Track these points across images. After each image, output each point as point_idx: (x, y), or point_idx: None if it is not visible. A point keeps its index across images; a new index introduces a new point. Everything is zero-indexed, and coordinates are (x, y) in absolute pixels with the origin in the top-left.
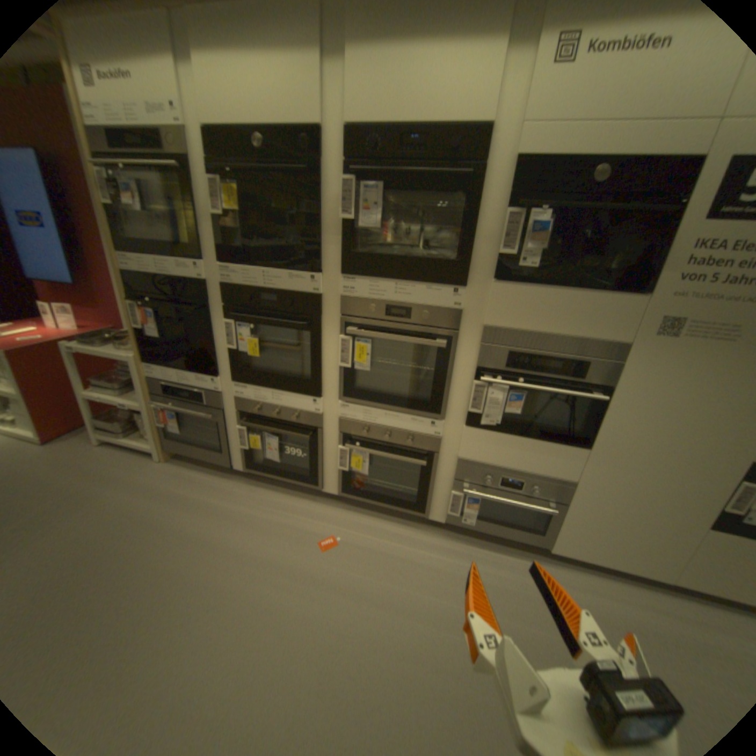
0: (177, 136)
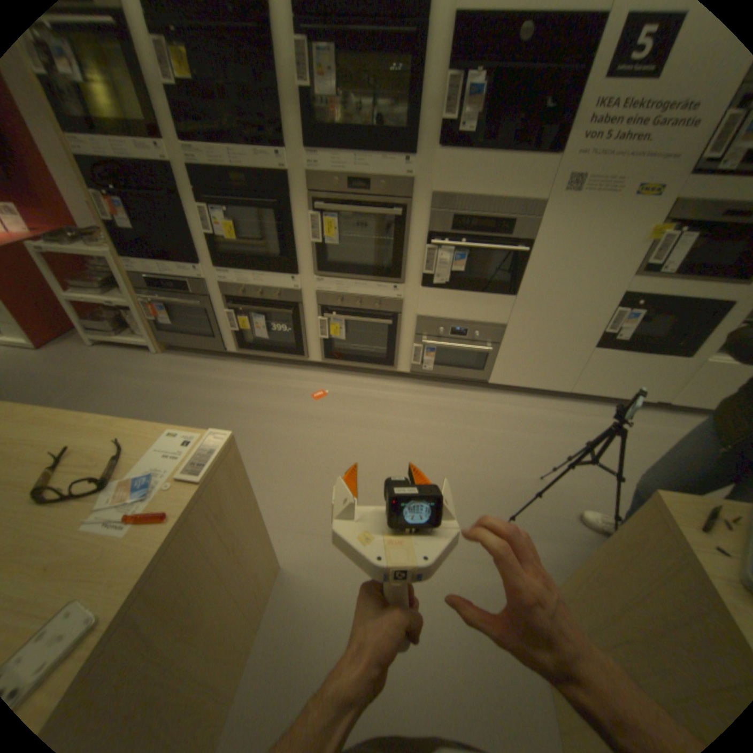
0: None
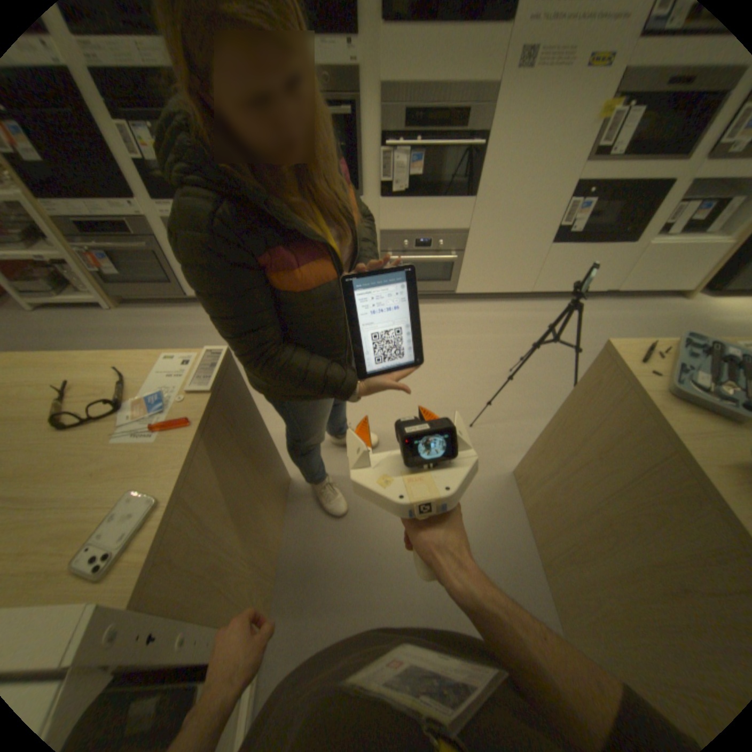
0: None
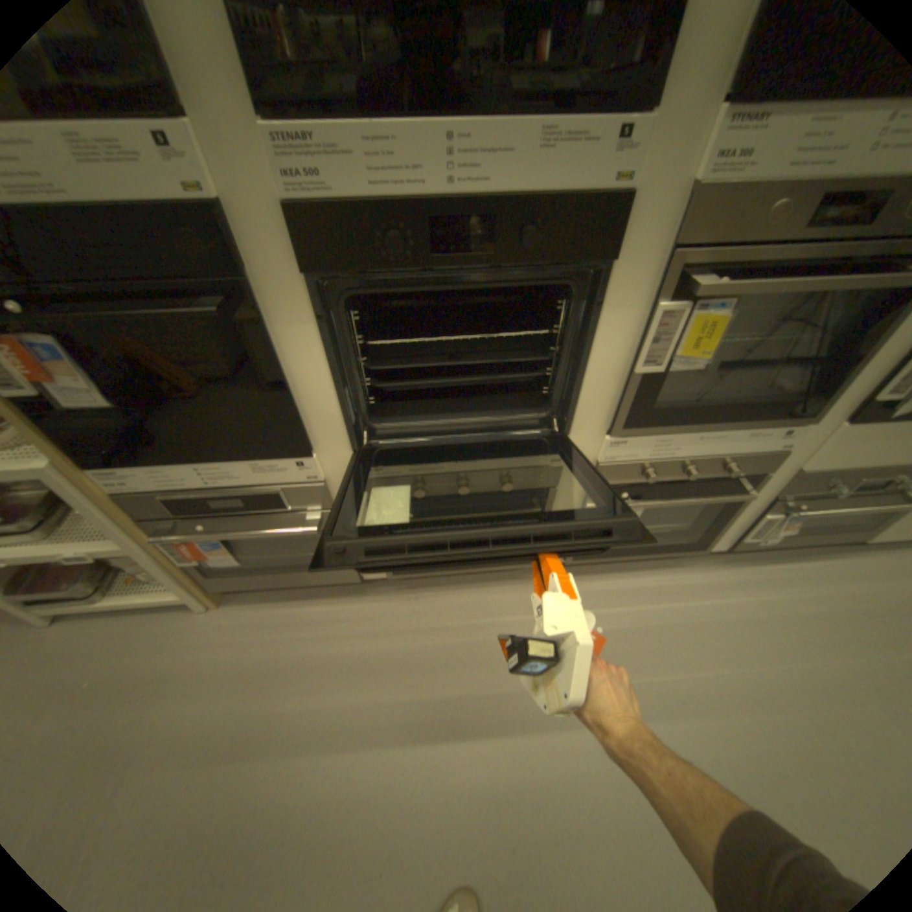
0: None
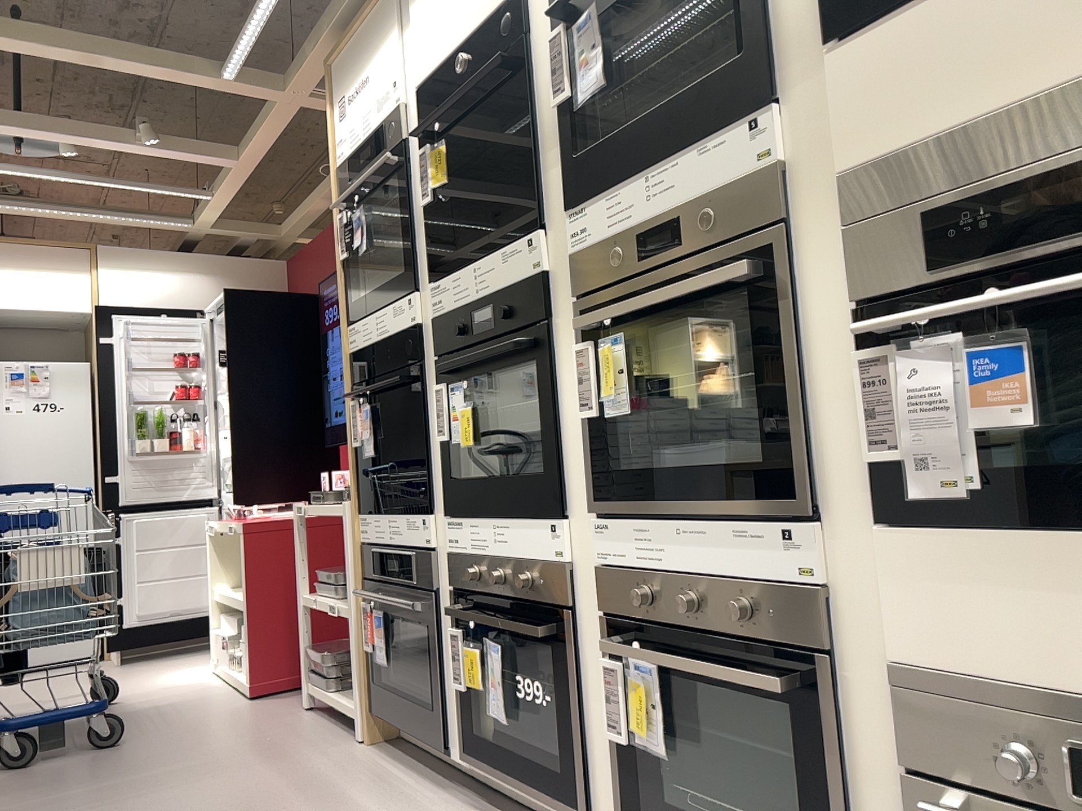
0: (397, 120)
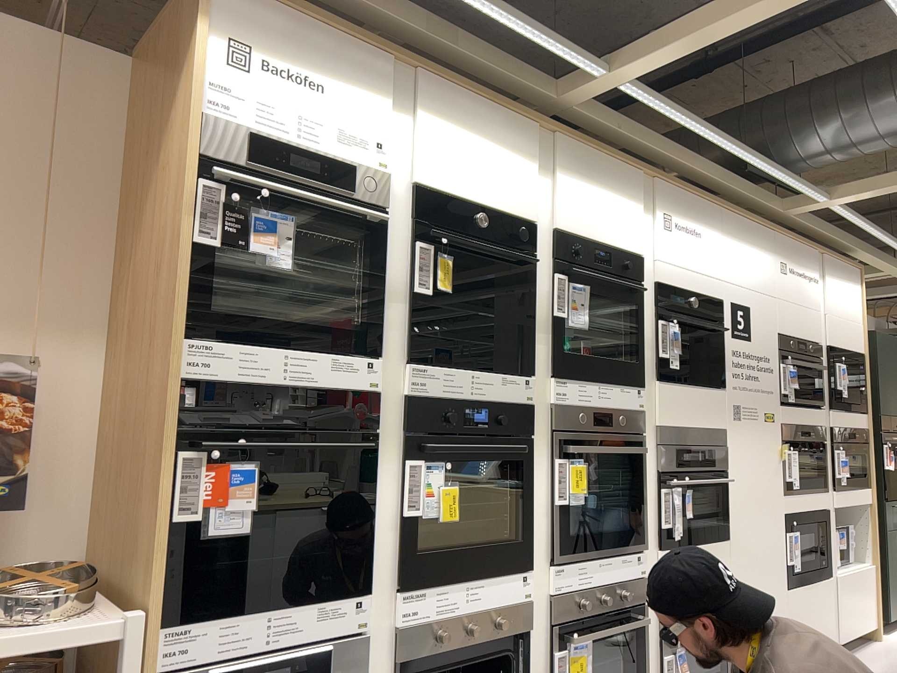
0: (387, 191)
